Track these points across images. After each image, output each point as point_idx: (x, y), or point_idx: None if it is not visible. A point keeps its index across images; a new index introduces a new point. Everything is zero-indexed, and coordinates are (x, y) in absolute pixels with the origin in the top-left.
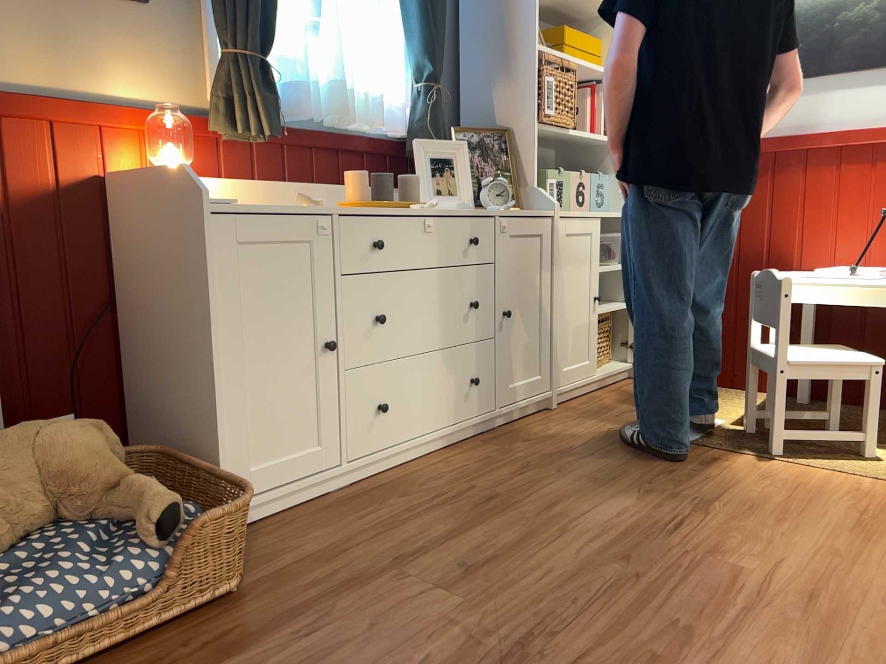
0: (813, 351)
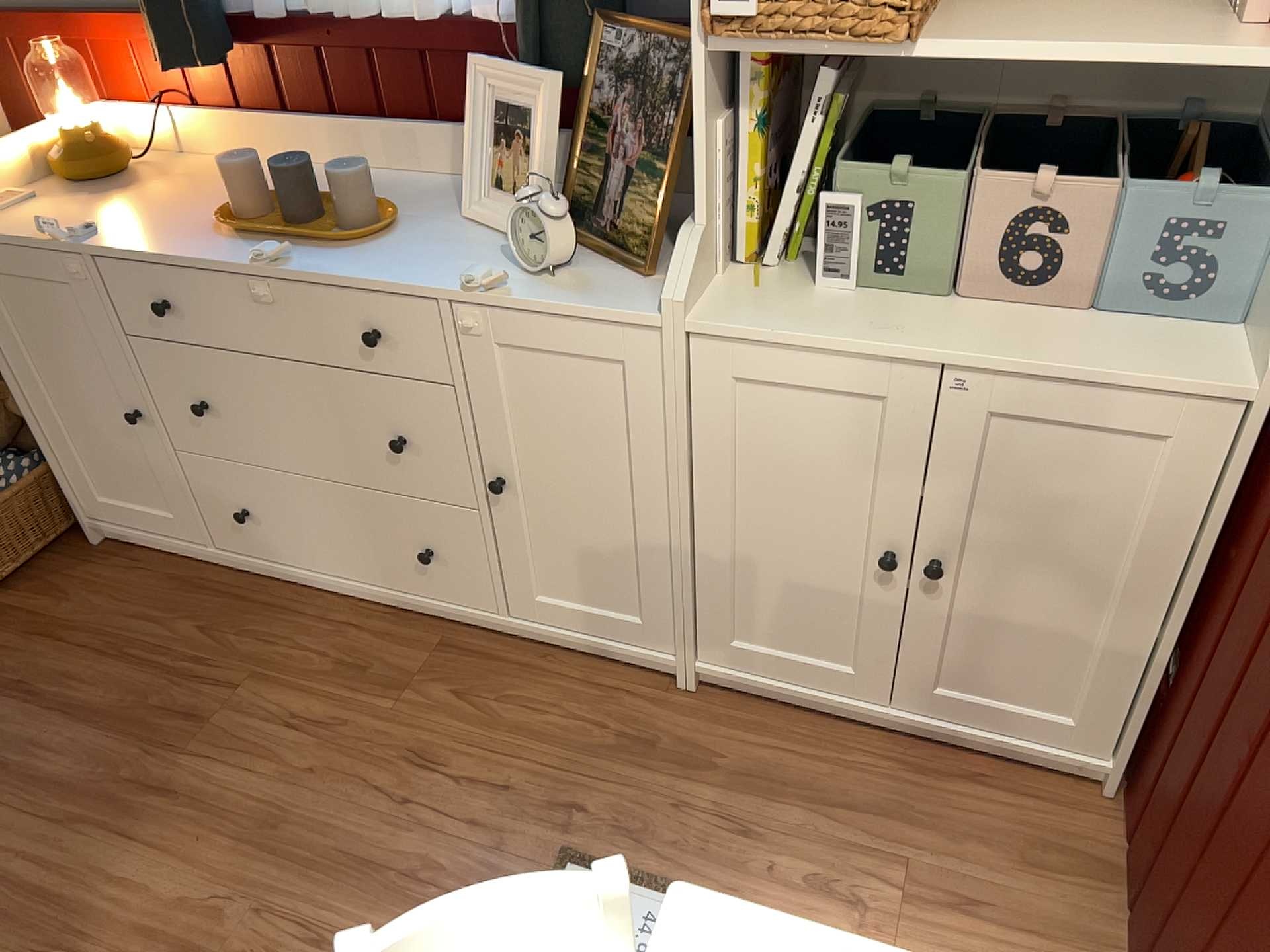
0: None
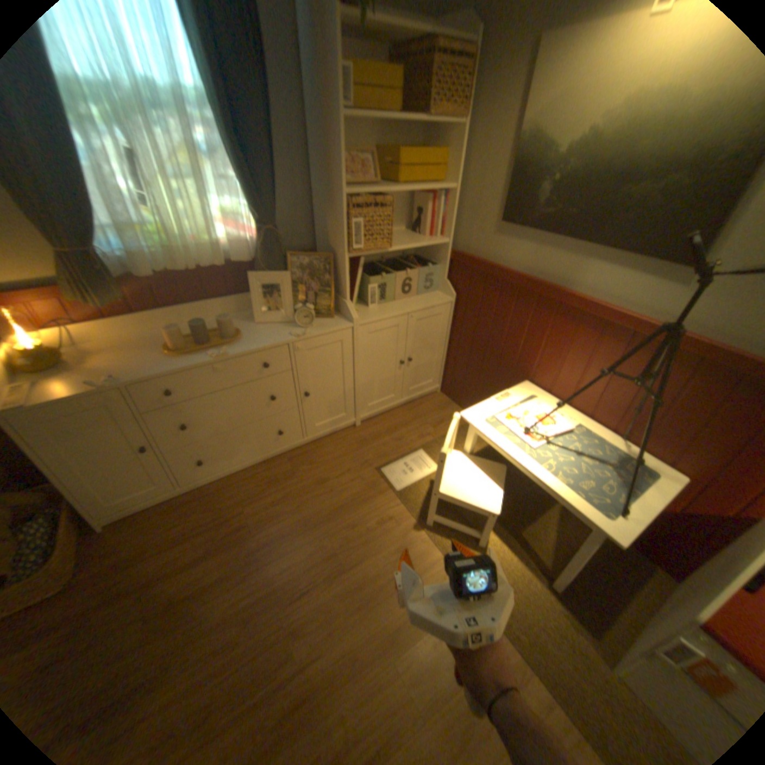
0: (473, 477)
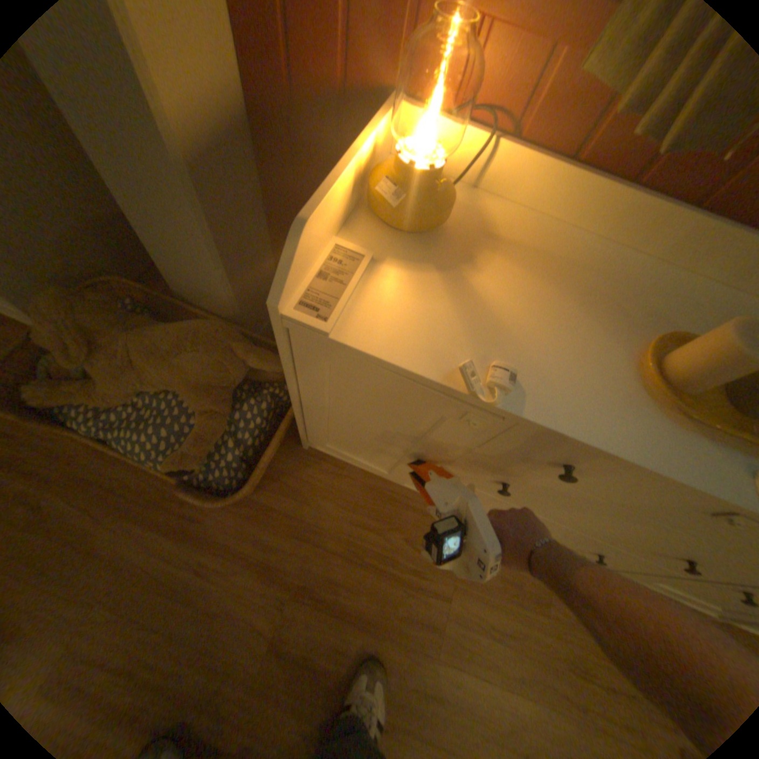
0: None
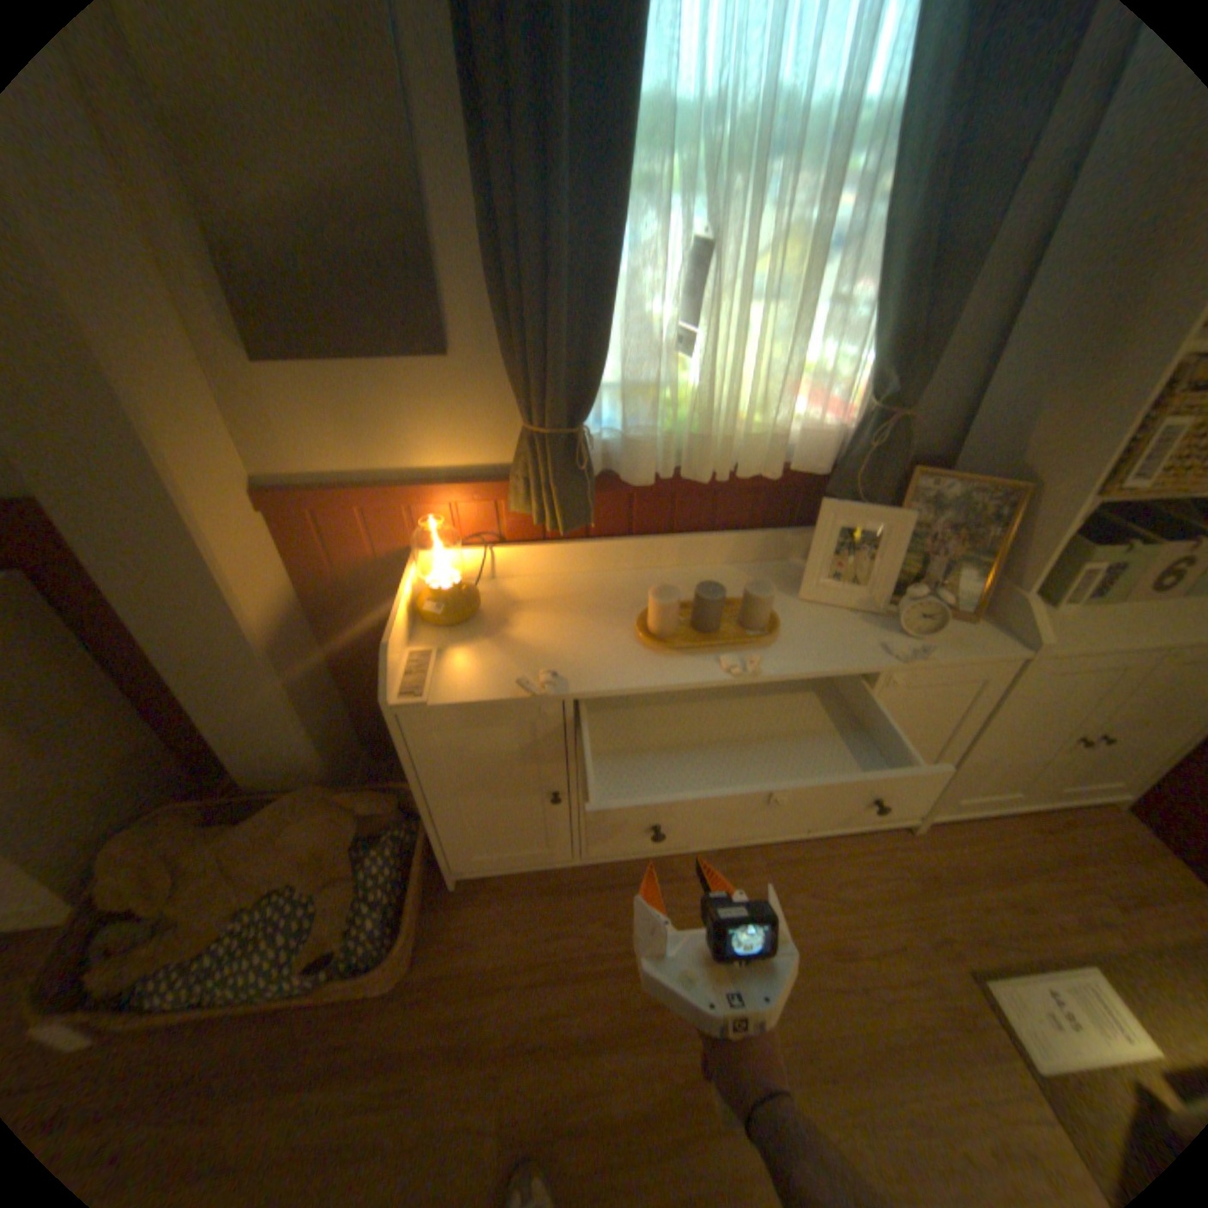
0: None
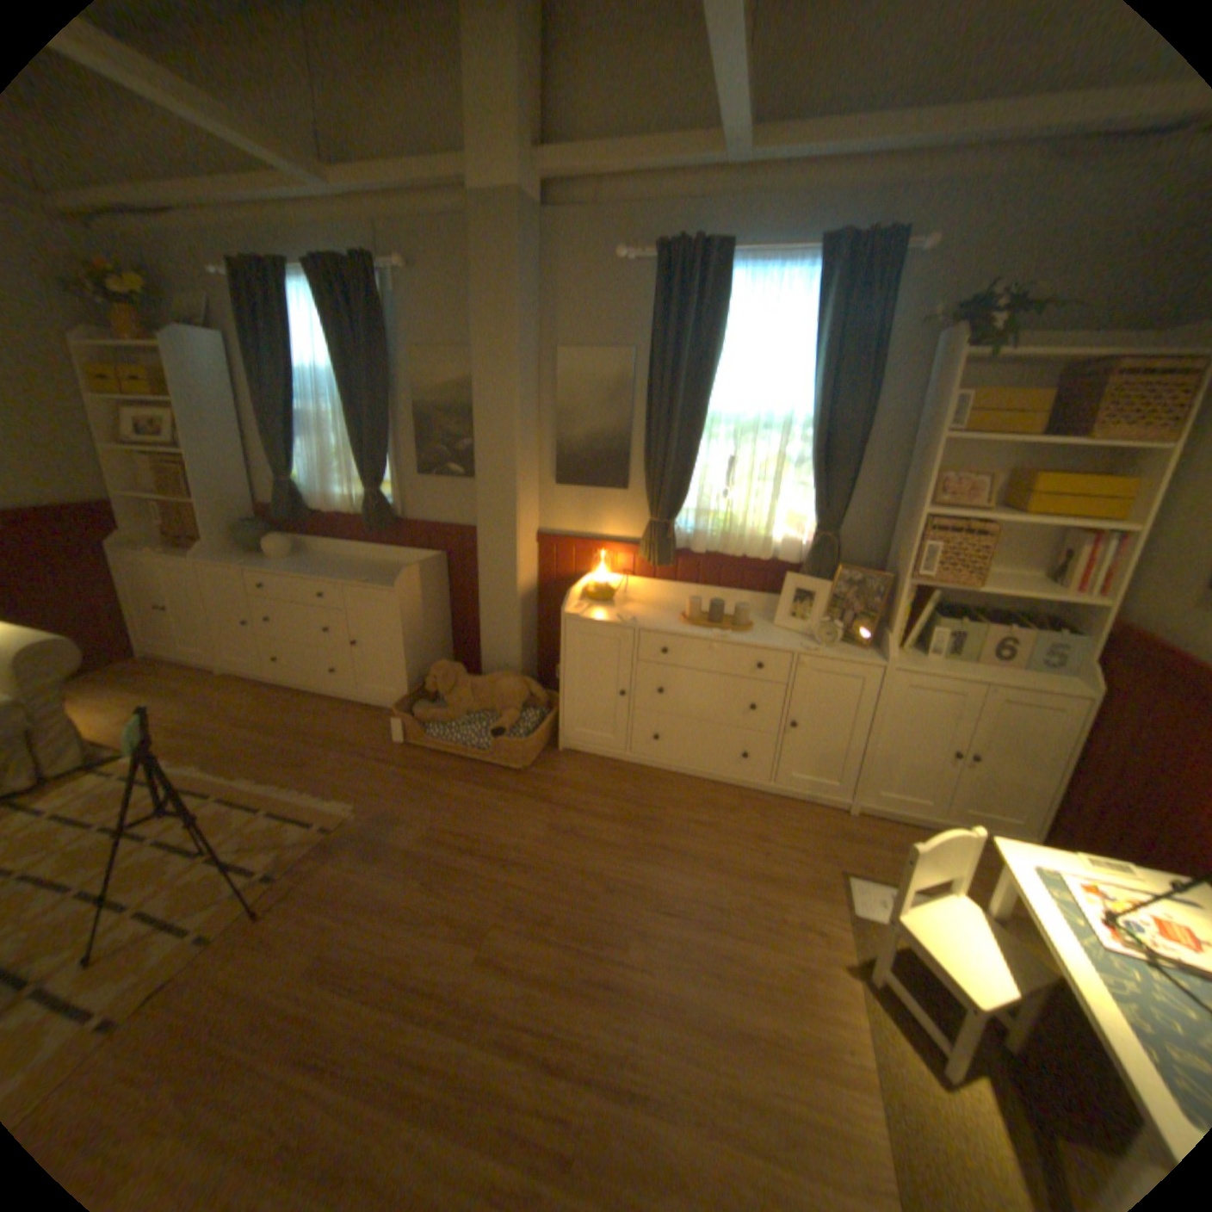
0: (977, 948)
